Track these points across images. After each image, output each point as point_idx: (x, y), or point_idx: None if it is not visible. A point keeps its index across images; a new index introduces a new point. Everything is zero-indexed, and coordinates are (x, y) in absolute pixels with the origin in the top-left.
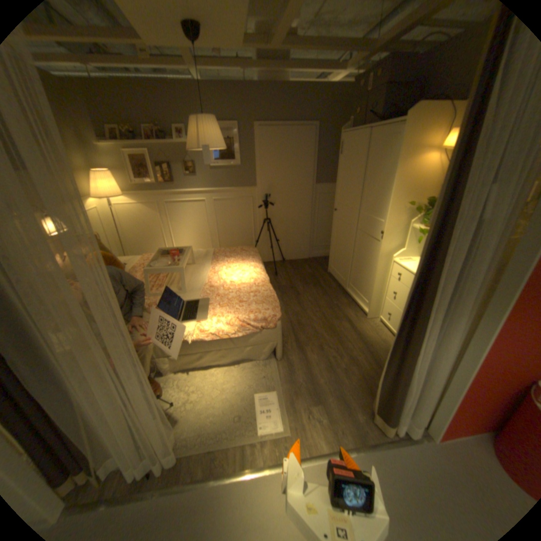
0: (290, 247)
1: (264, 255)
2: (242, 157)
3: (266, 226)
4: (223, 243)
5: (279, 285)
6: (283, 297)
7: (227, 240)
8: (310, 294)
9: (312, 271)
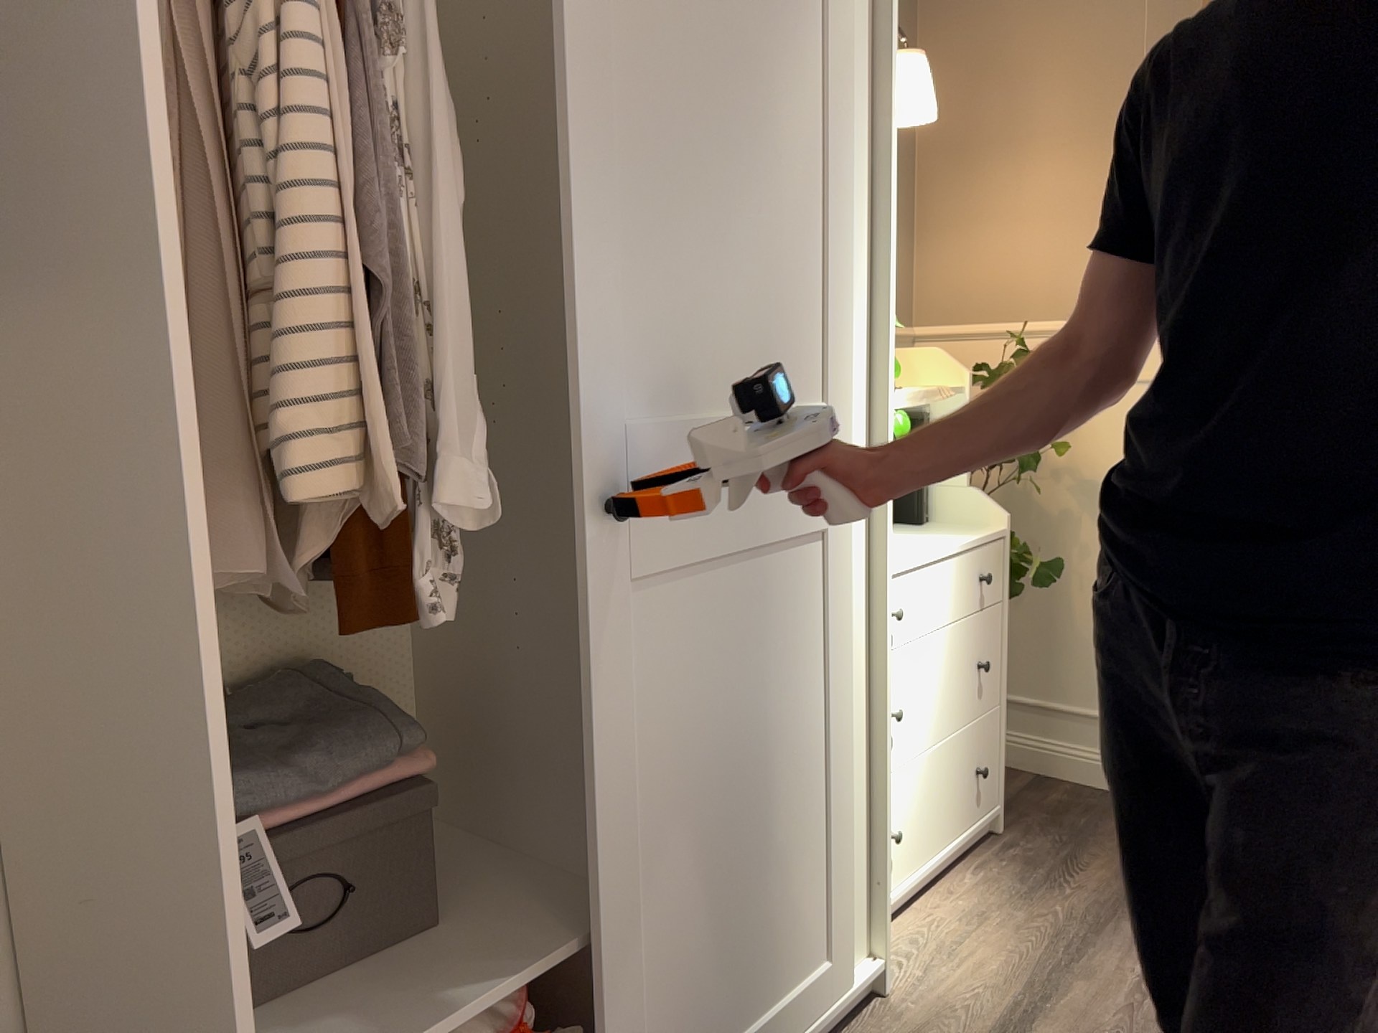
0: None
1: None
2: None
3: None
4: None
5: None
6: None
7: None
8: None
9: None
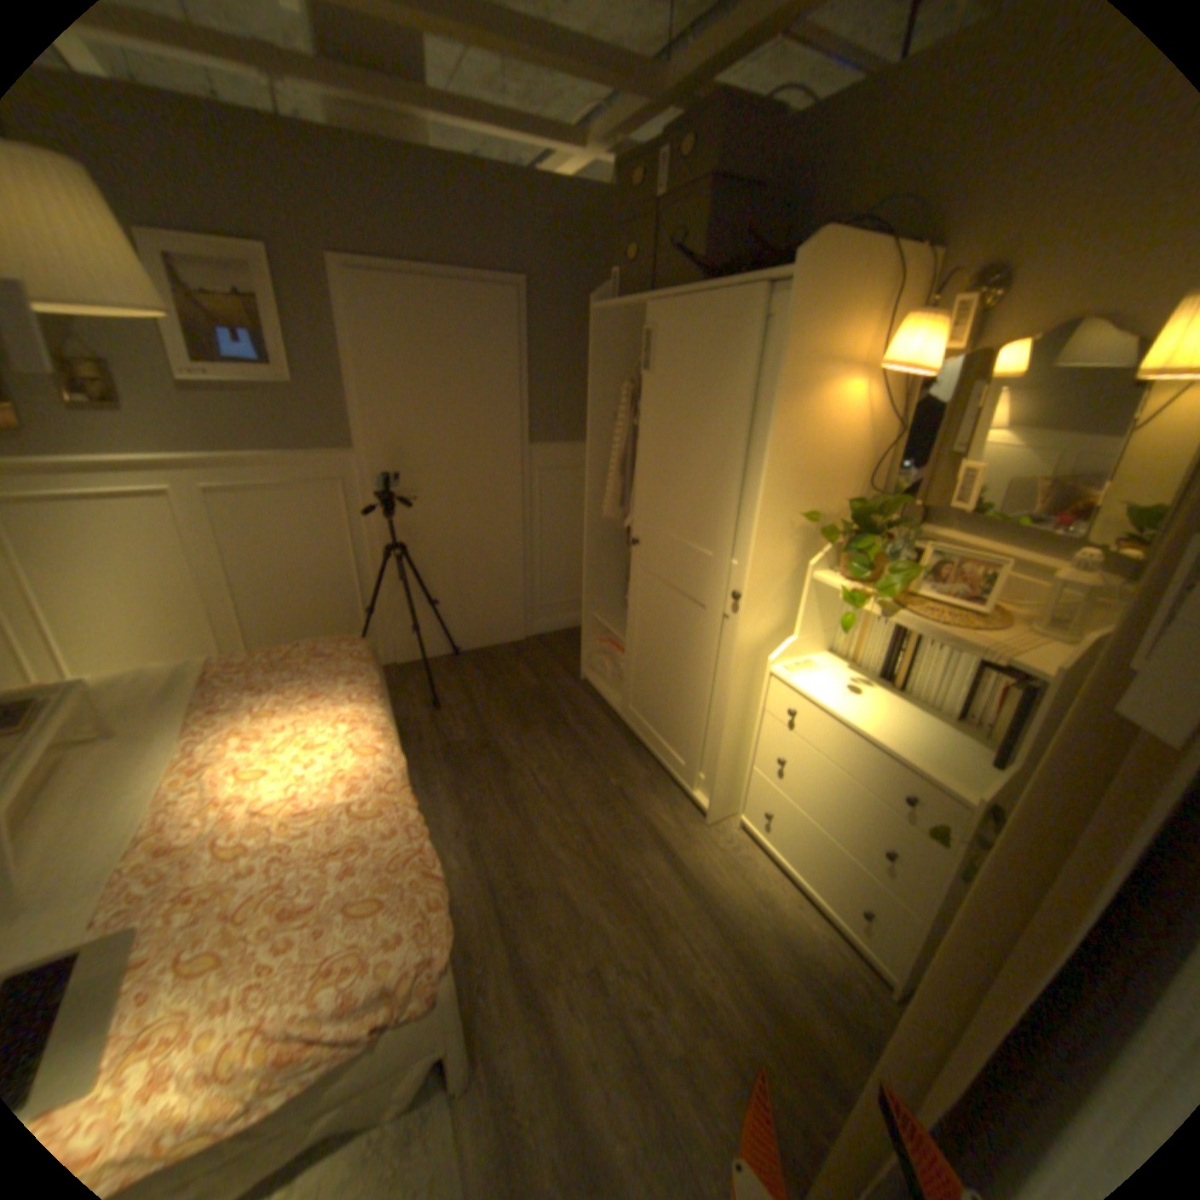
0: (472, 615)
1: (396, 644)
2: (293, 358)
3: (392, 563)
4: (253, 623)
5: (447, 743)
6: (459, 789)
7: (266, 612)
8: (540, 764)
9: (539, 681)
